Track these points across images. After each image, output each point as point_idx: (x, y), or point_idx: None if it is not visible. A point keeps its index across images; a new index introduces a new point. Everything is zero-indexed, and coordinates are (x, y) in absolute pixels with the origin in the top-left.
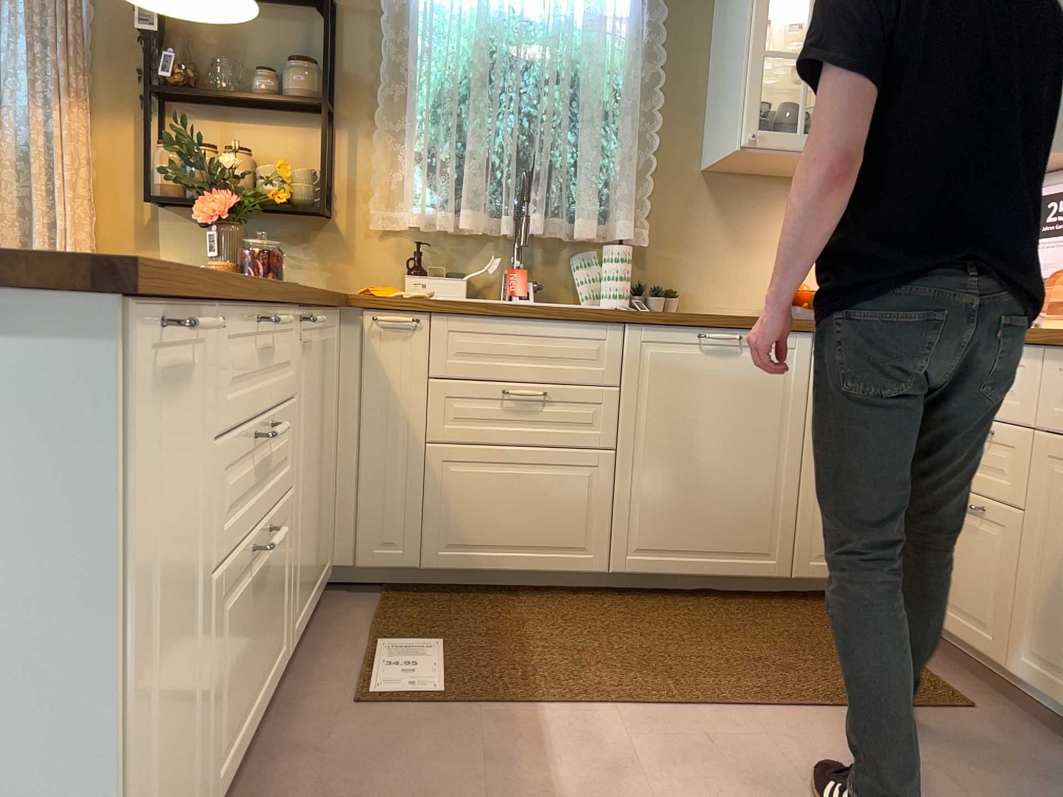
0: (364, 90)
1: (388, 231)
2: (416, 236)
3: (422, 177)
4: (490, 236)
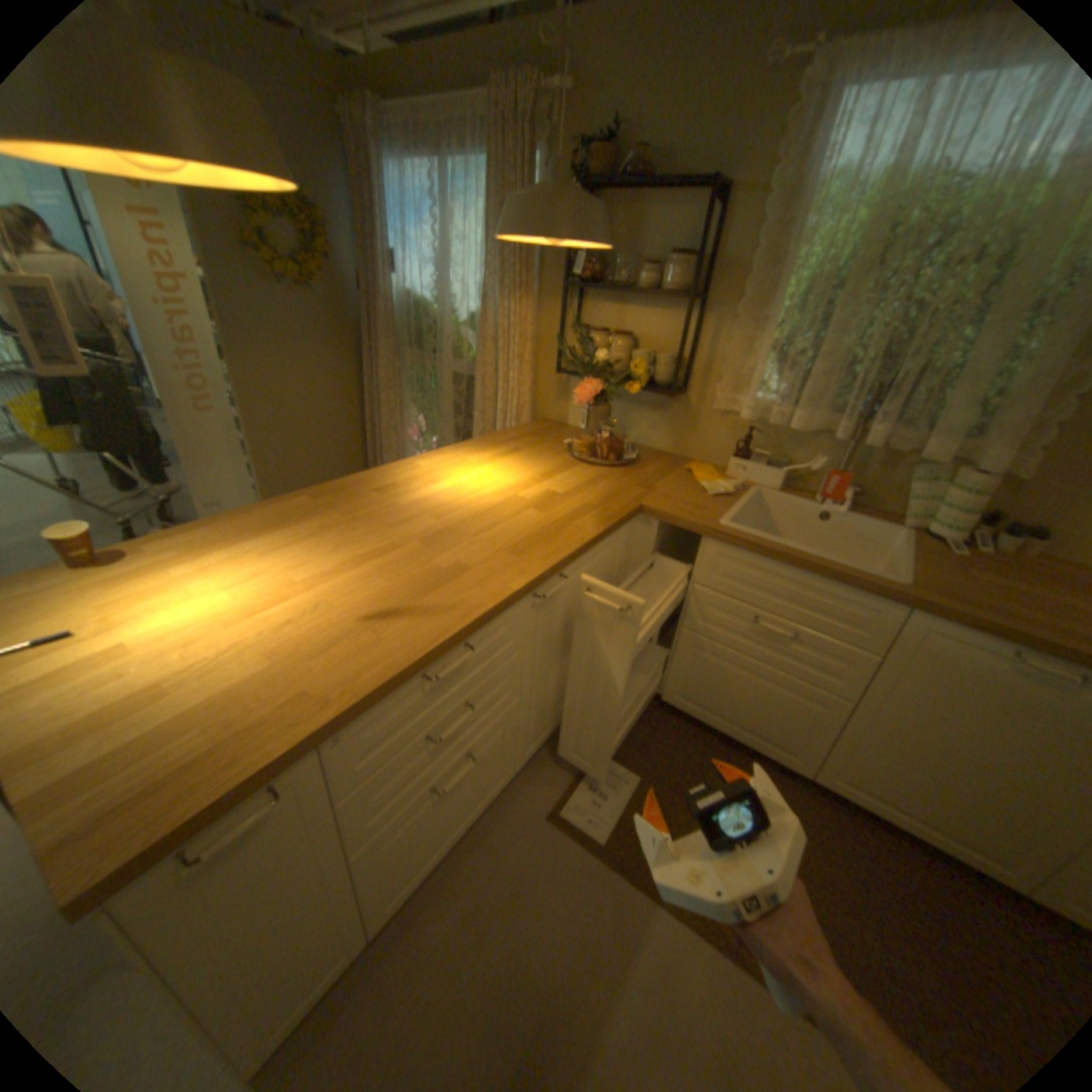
0: (738, 273)
1: (729, 411)
2: (754, 418)
3: (771, 367)
4: (827, 431)
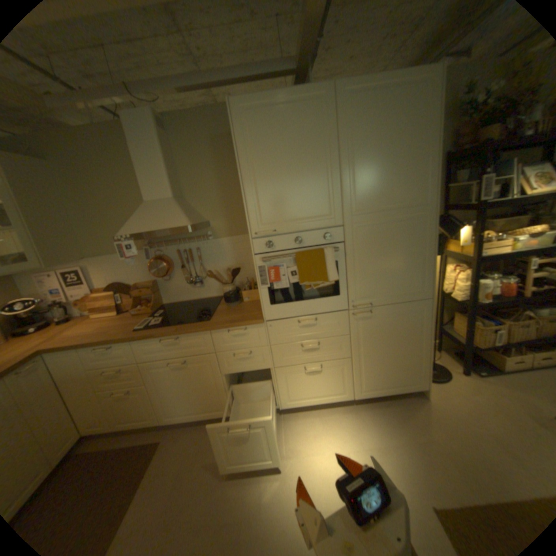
0: None
1: None
2: None
3: None
4: None
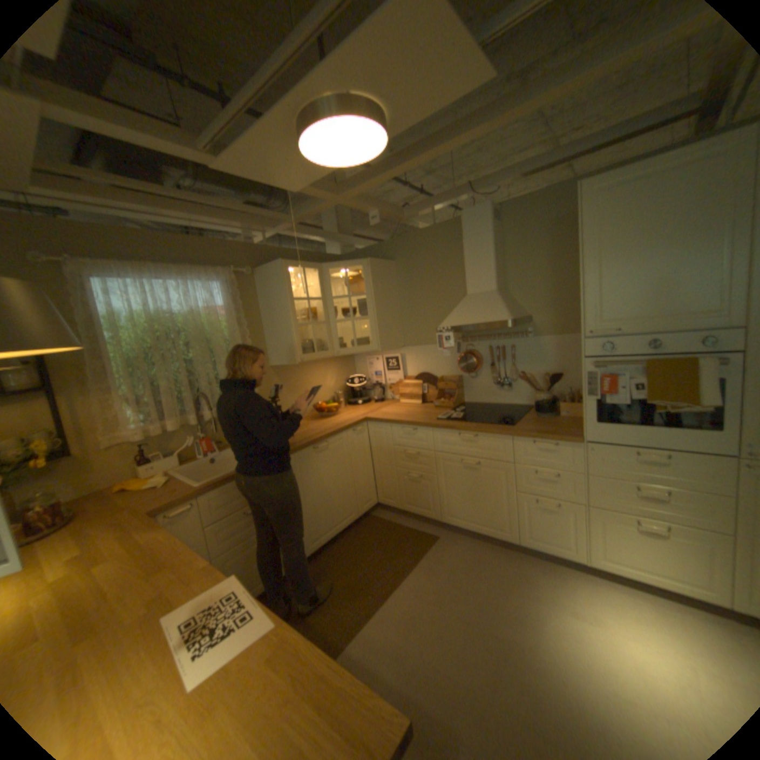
0: (66, 371)
1: (112, 448)
2: (131, 444)
3: (128, 412)
4: (178, 428)
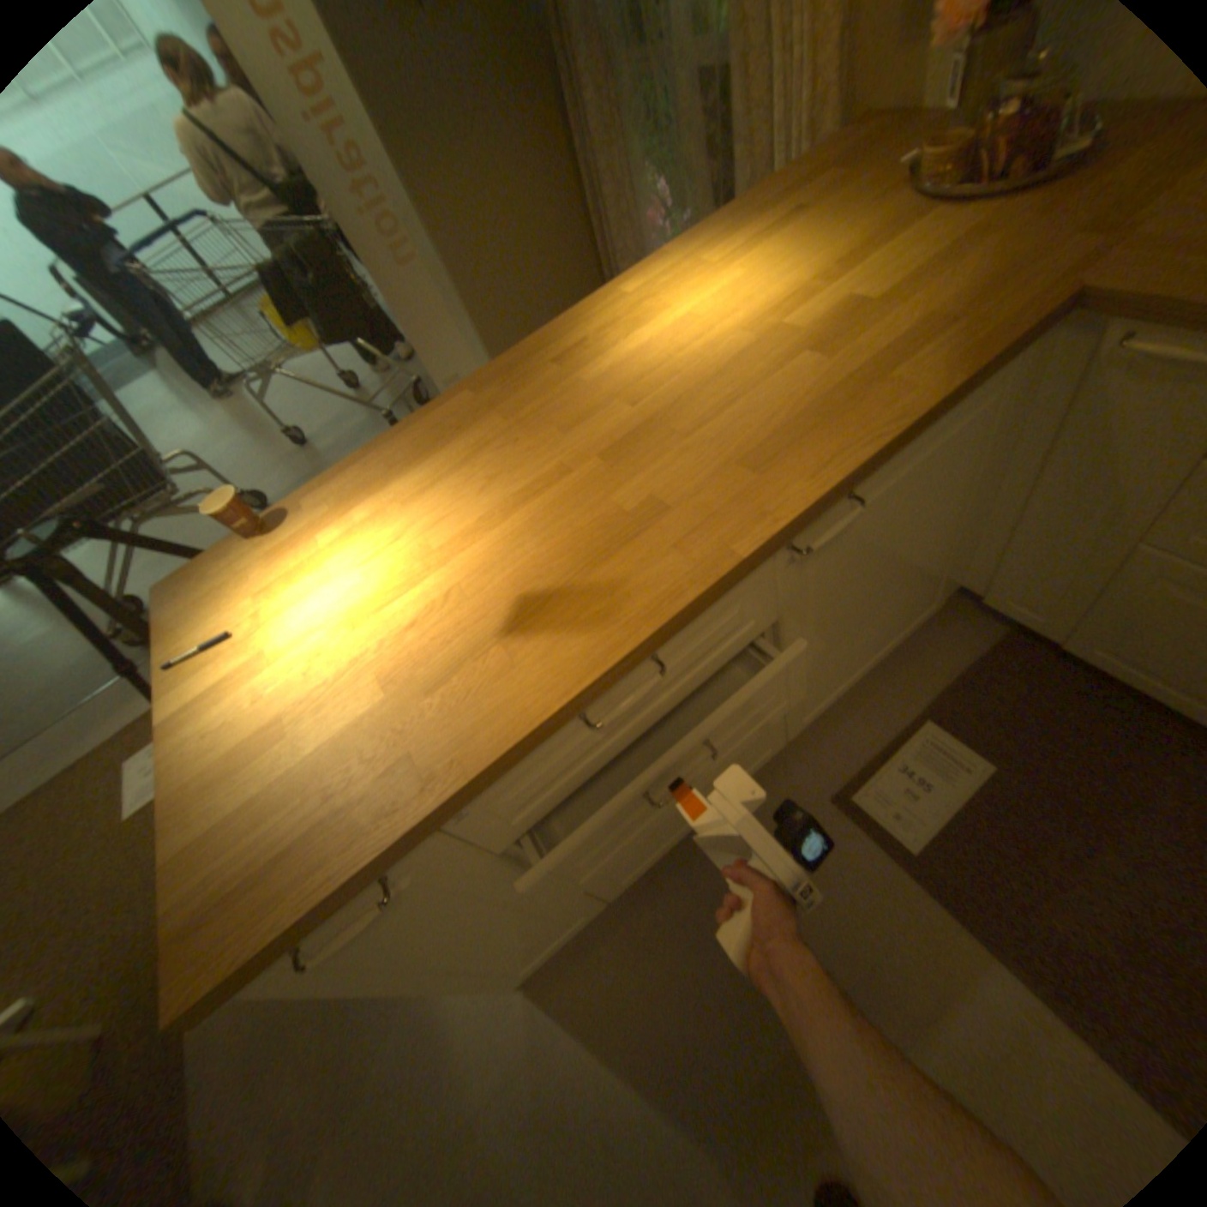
0: None
1: None
2: None
3: None
4: None
